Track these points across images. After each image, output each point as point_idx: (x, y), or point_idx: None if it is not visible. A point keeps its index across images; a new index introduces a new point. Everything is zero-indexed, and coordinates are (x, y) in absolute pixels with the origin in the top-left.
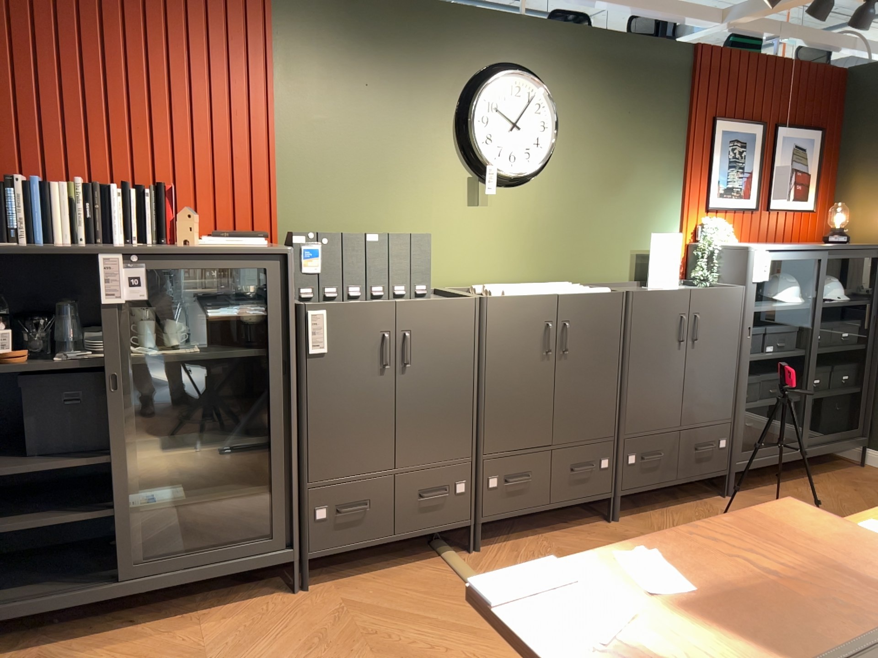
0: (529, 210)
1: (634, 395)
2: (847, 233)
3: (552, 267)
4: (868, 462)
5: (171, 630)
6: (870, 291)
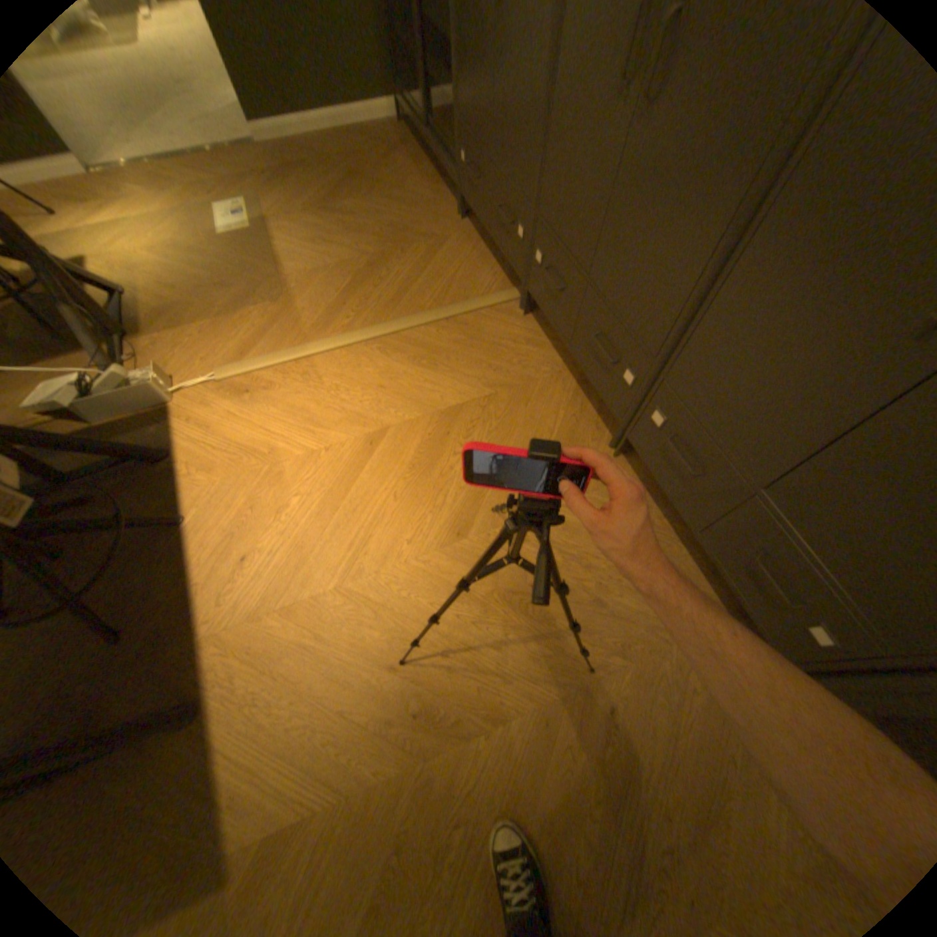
0: None
1: (720, 325)
2: None
3: None
4: None
5: (424, 176)
6: None
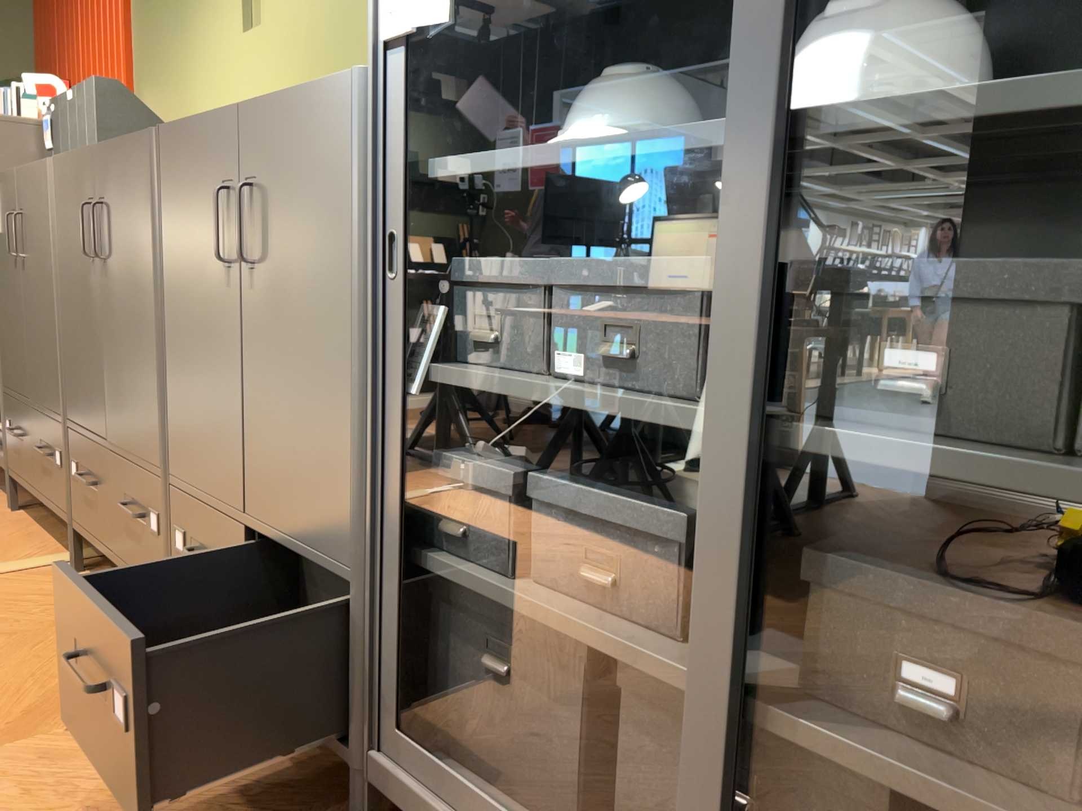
0: (302, 16)
1: (173, 383)
2: None
3: None
4: None
5: None
6: None
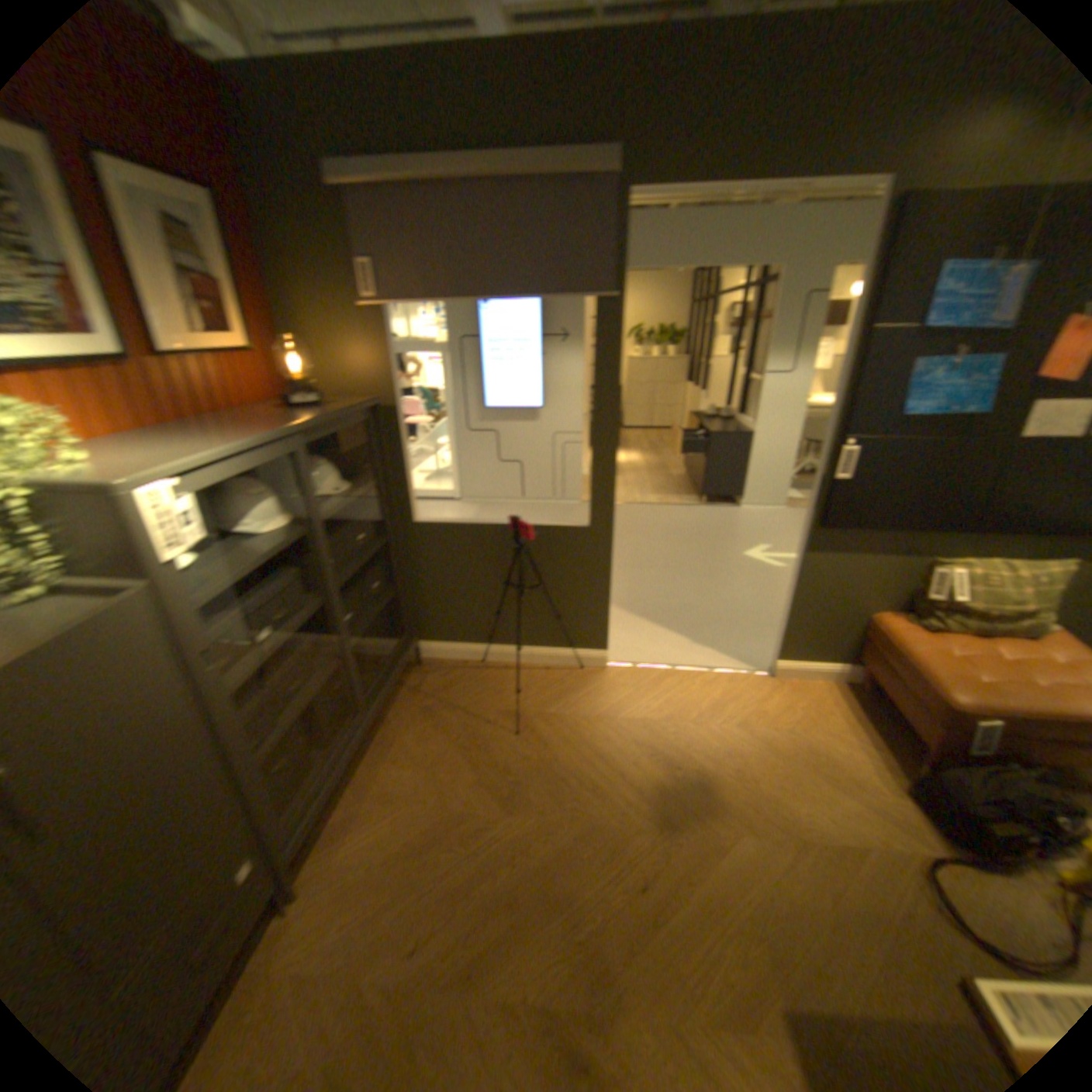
0: None
1: None
2: (315, 380)
3: None
4: (424, 656)
5: None
6: (372, 464)
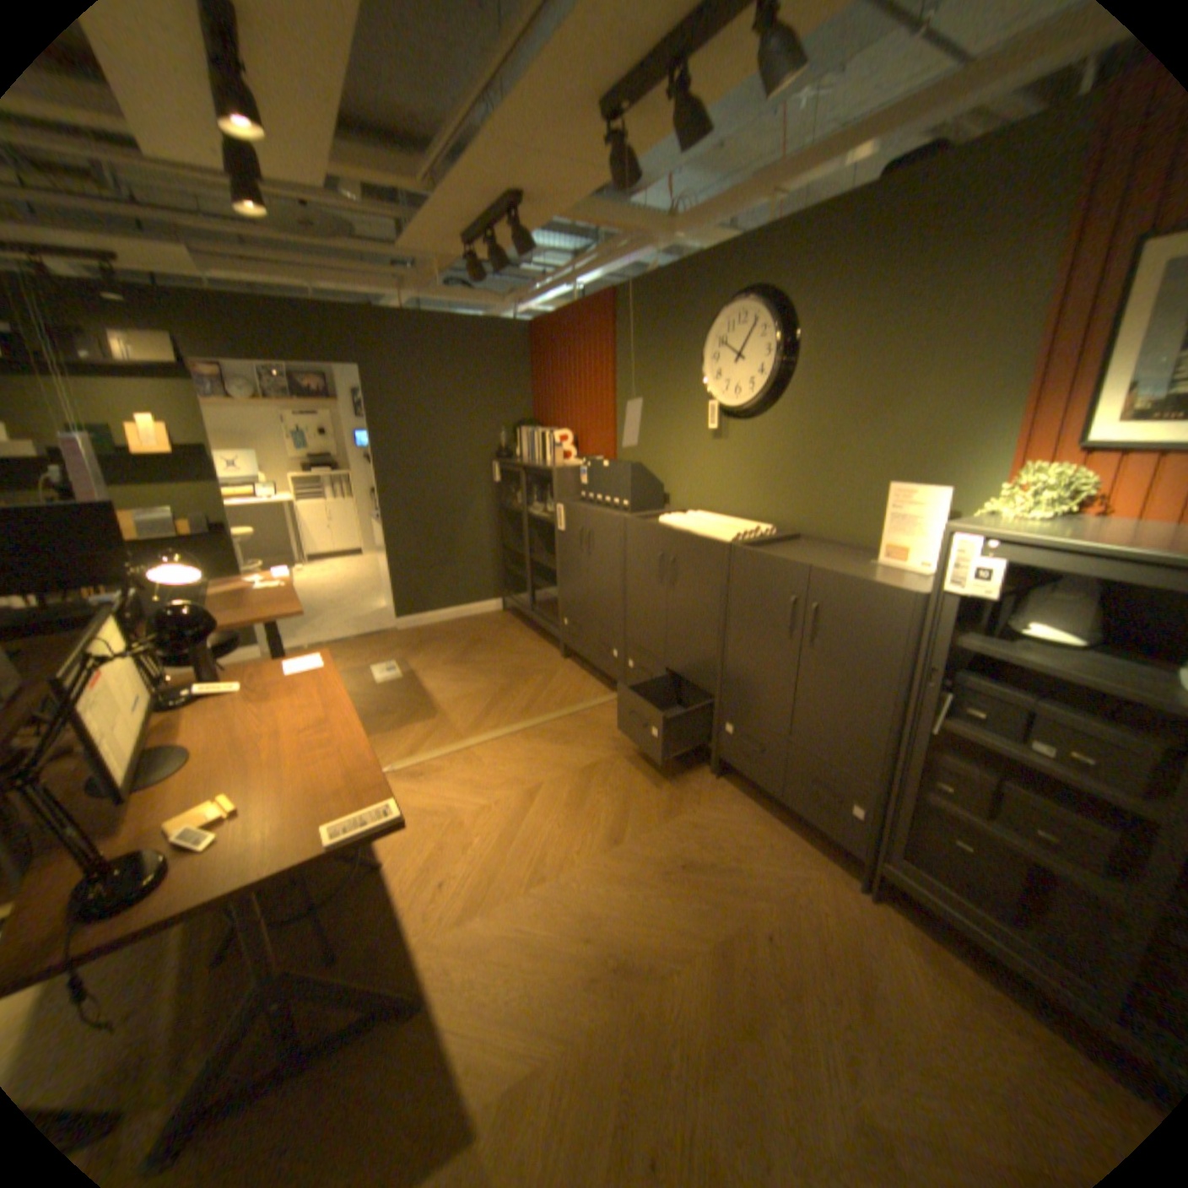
0: (764, 444)
1: (733, 662)
2: None
3: (783, 510)
4: None
5: (529, 639)
6: None
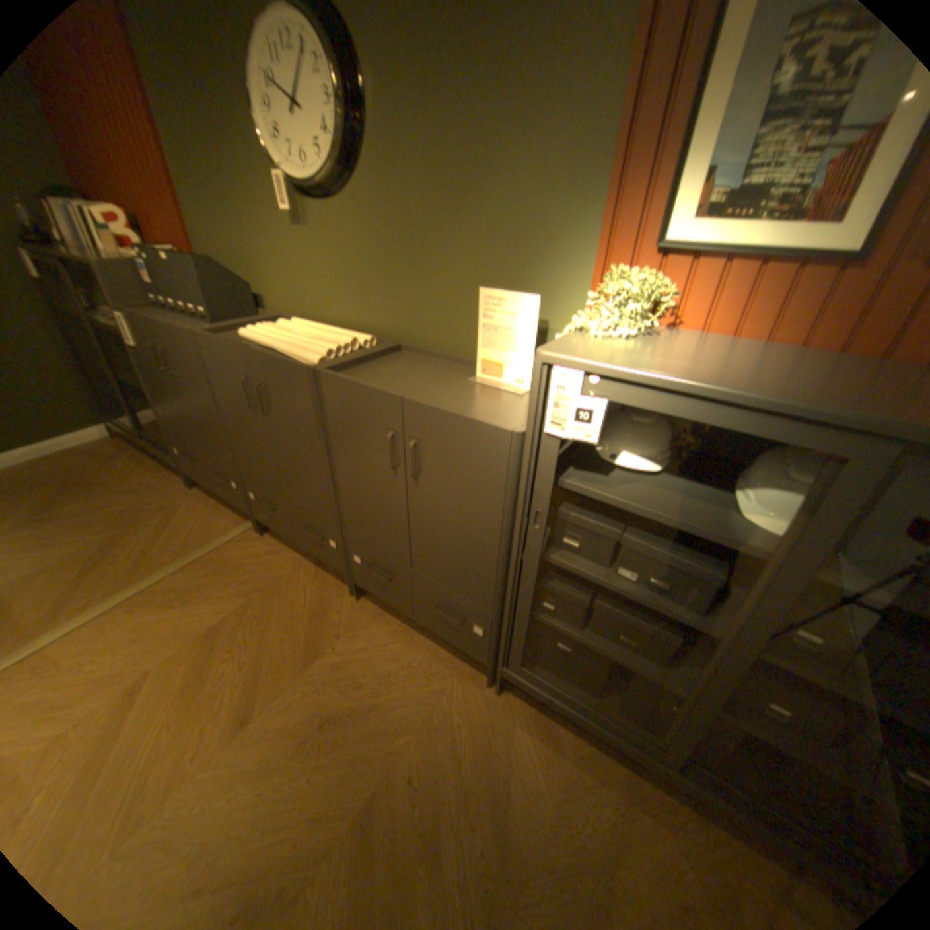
0: (347, 233)
1: (345, 497)
2: None
3: (381, 315)
4: None
5: (144, 469)
6: None
